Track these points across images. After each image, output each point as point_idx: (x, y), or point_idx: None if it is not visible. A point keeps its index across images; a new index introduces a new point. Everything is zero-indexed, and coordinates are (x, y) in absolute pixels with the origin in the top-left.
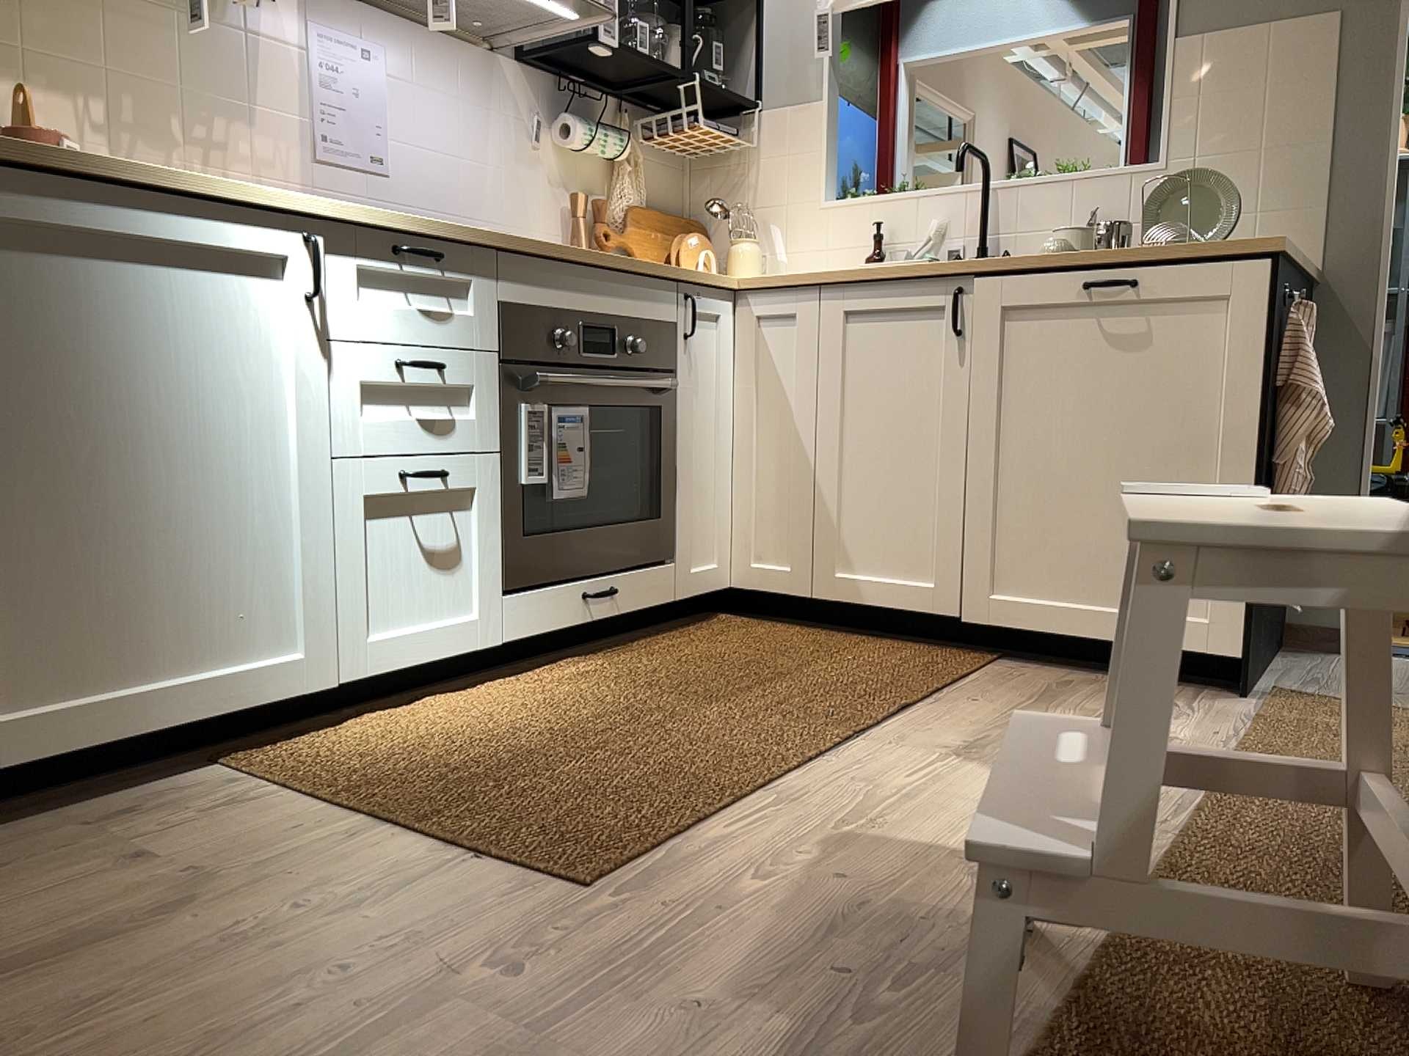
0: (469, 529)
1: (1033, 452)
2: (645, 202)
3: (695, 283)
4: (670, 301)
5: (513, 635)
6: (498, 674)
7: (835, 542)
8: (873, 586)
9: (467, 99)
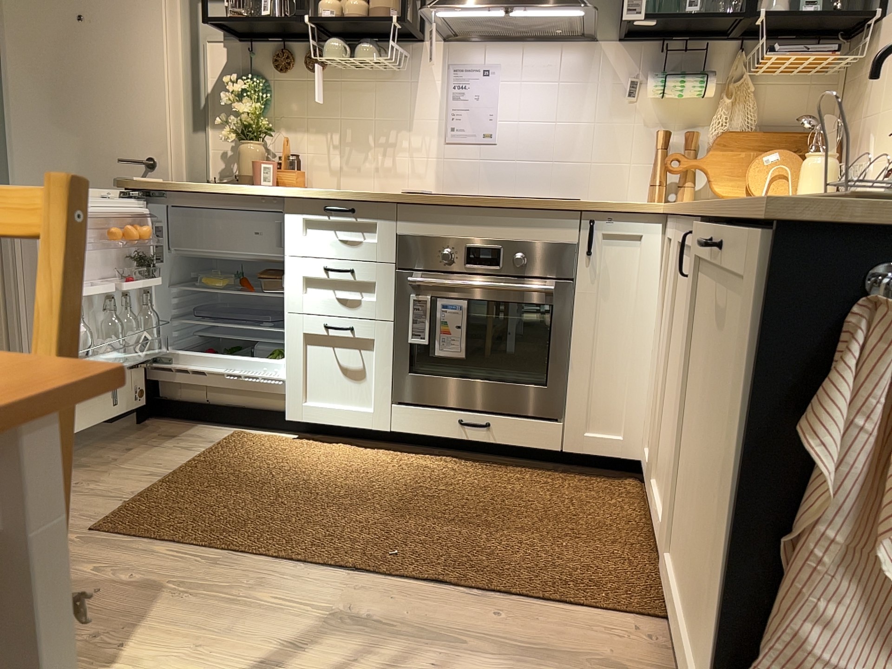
0: (370, 363)
1: (698, 429)
2: (757, 125)
3: (603, 213)
4: (571, 228)
5: (398, 431)
6: (407, 451)
7: (658, 456)
8: (657, 505)
9: (563, 78)
